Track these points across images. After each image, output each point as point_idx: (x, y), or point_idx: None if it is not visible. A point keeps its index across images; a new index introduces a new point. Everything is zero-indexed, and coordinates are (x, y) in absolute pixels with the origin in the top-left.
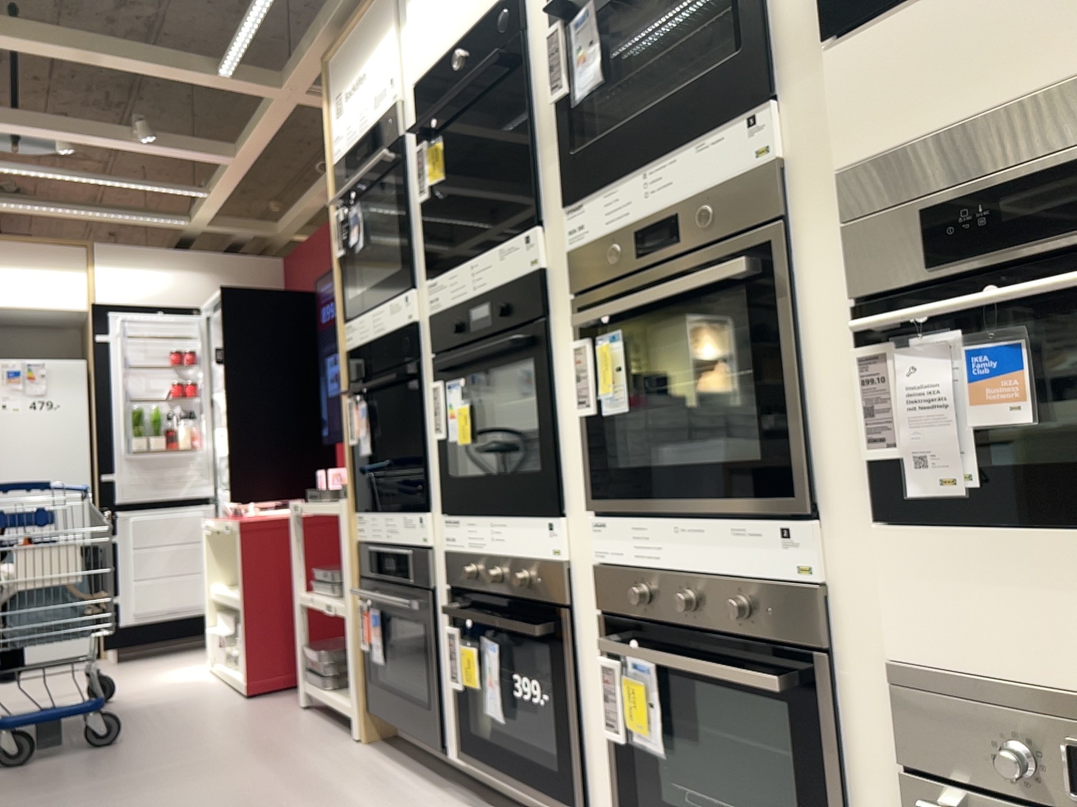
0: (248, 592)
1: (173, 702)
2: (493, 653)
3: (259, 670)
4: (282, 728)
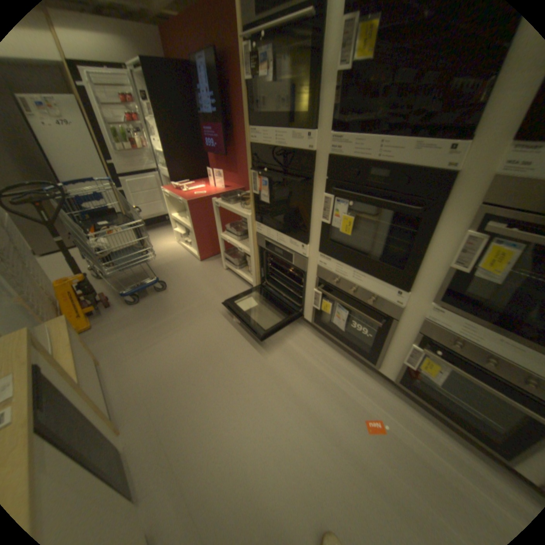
0: (195, 228)
1: (173, 263)
2: (344, 312)
3: (203, 253)
4: (223, 282)
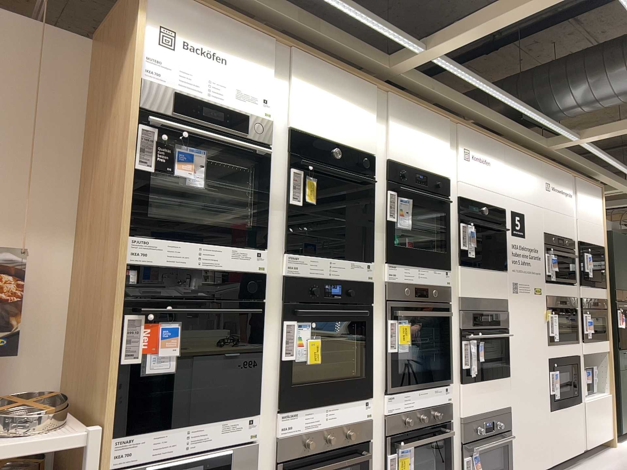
0: None
1: None
2: None
3: None
4: None
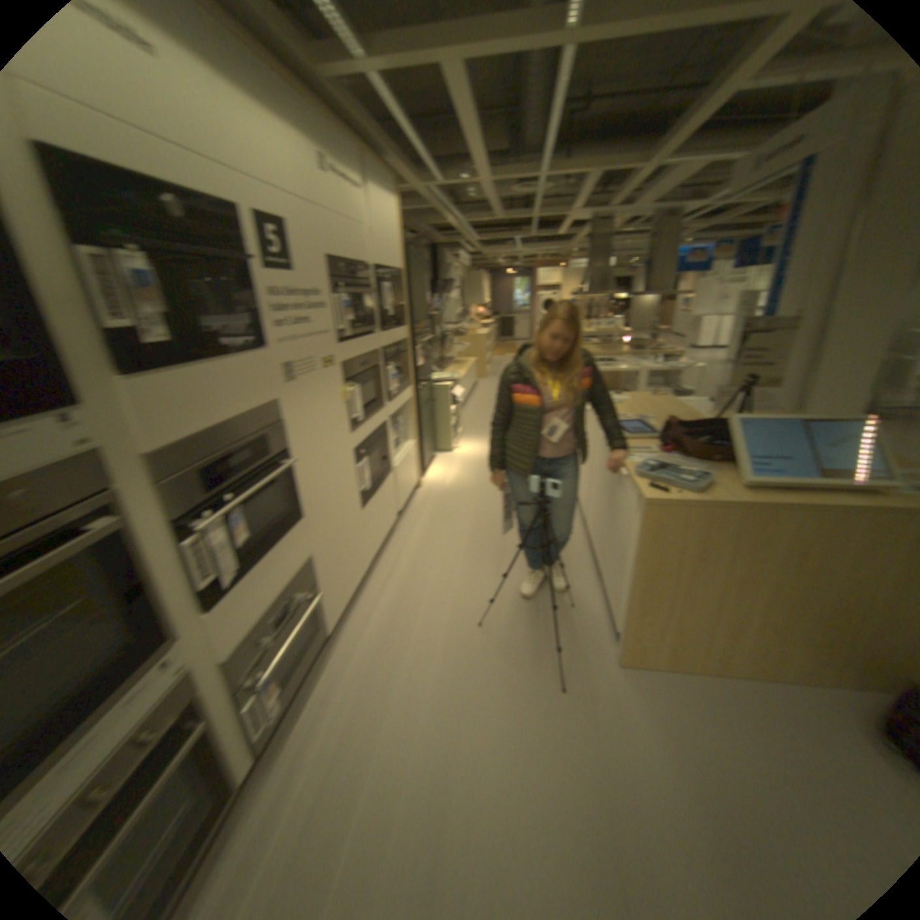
0: None
1: None
2: None
3: None
4: None
